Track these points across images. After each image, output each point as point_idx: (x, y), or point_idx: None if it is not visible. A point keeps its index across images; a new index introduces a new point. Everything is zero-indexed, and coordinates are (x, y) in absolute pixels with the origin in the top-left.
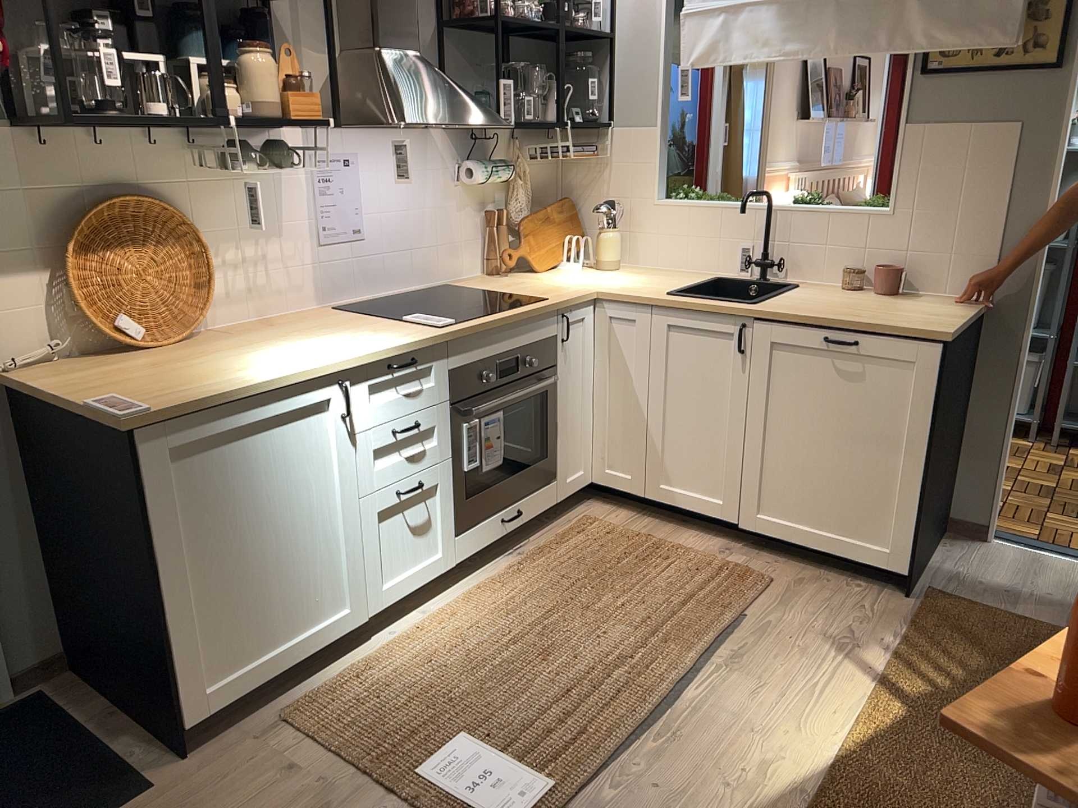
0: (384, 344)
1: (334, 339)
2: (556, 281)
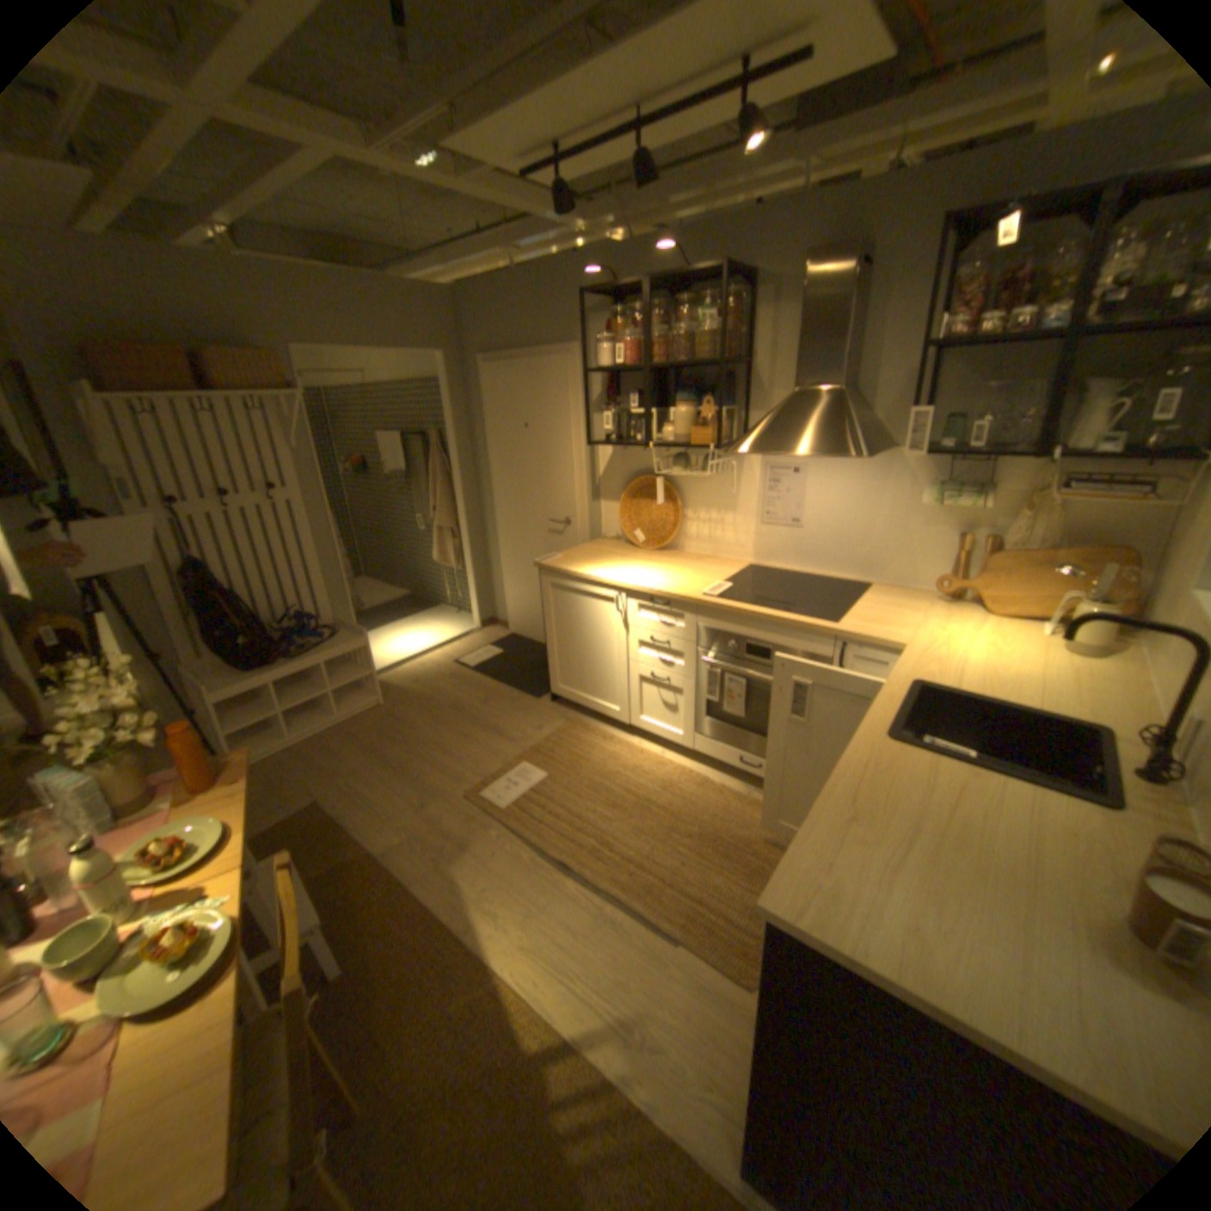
0: (654, 586)
1: (667, 575)
2: (948, 625)
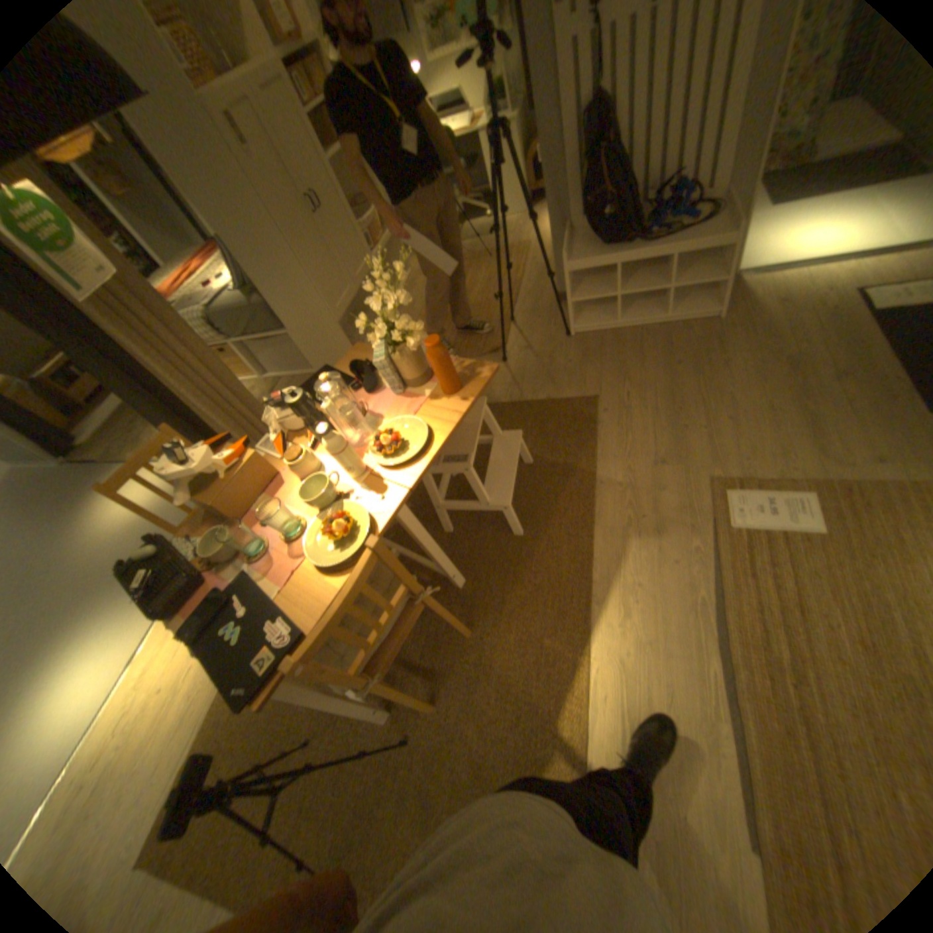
0: None
1: None
2: None
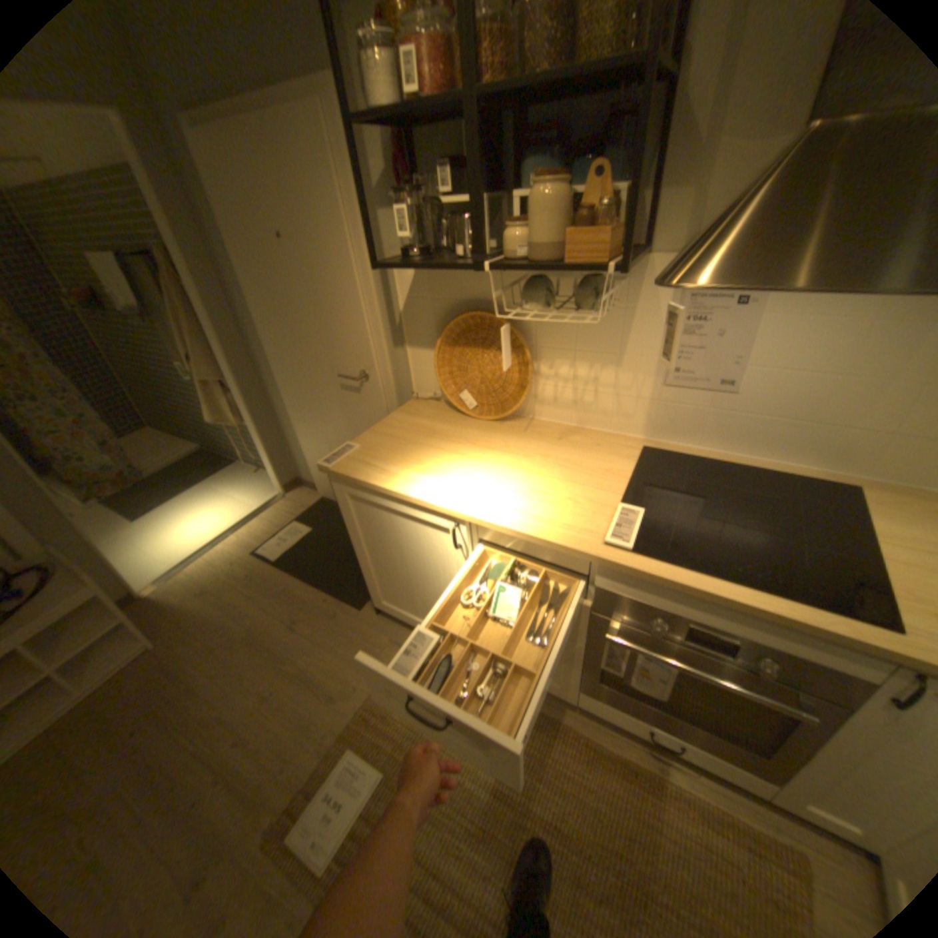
0: (518, 519)
1: (530, 482)
2: None
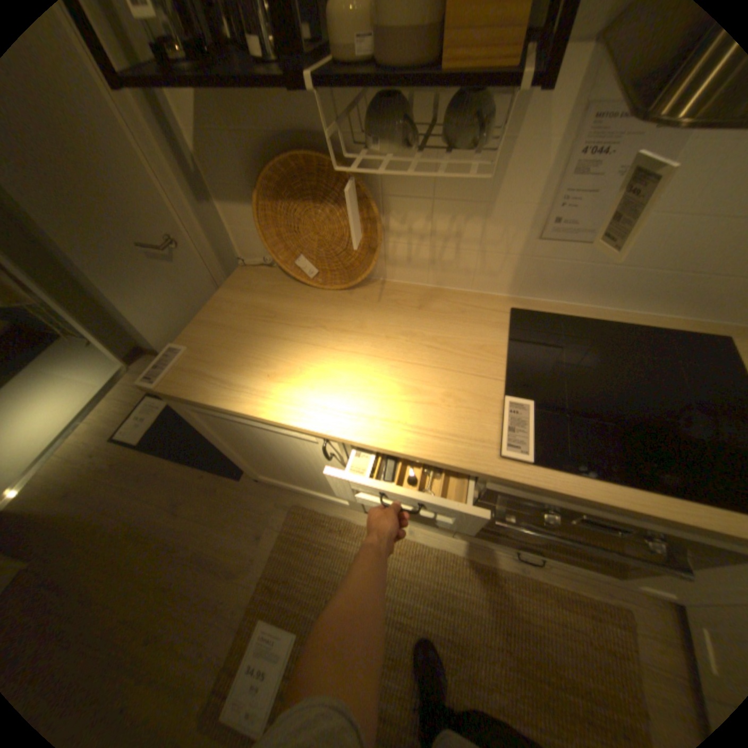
0: (399, 436)
1: (401, 377)
2: None
